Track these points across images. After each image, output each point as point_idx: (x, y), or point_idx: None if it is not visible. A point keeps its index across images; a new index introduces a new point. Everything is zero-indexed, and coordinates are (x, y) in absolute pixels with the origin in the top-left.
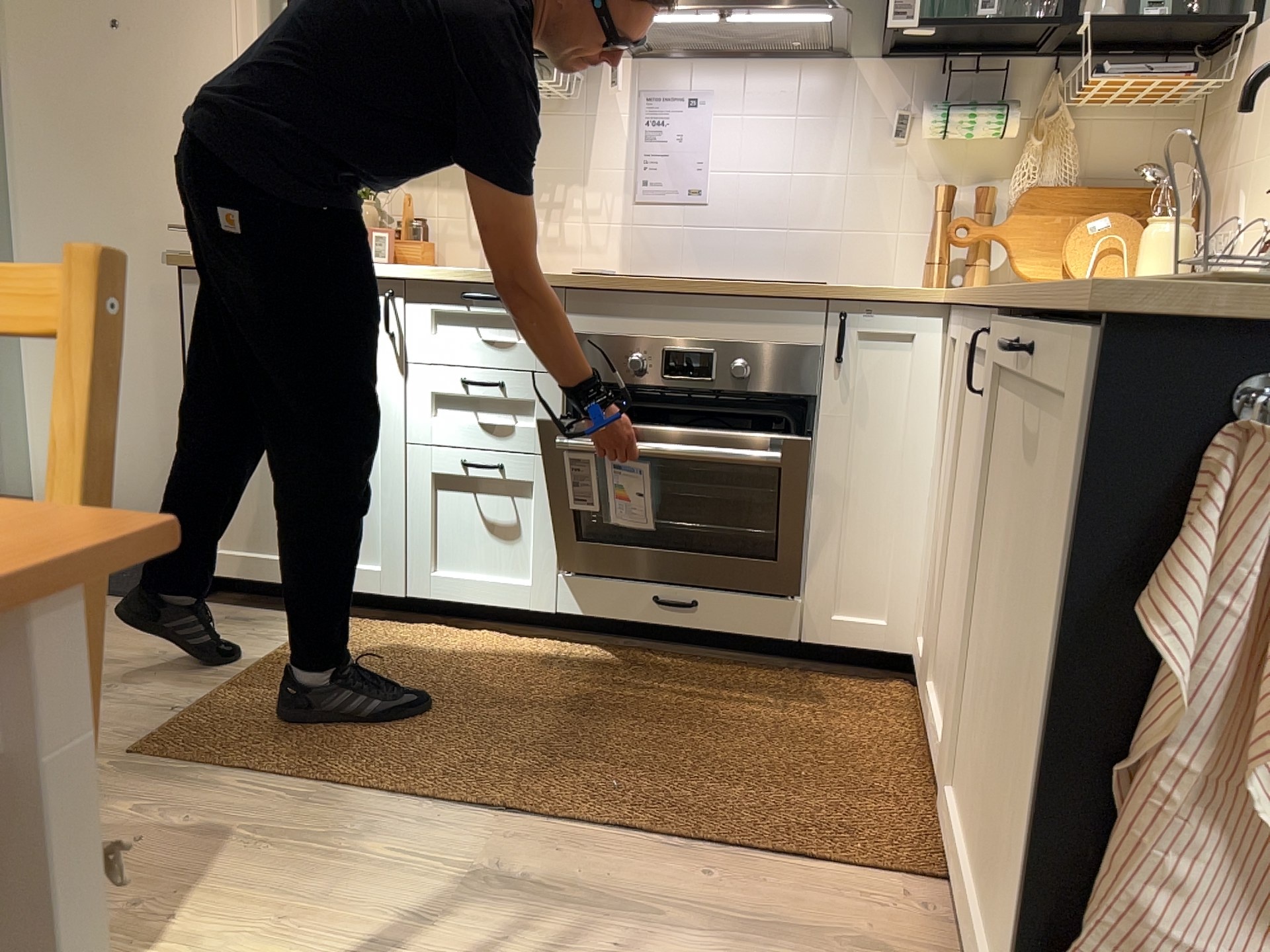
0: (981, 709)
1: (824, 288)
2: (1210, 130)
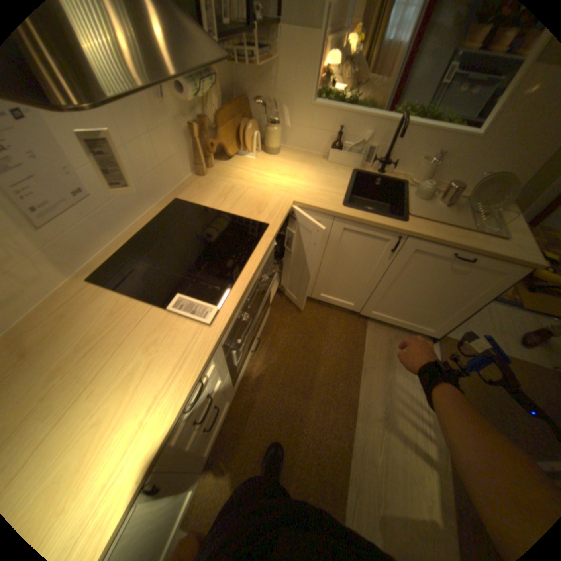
0: (393, 300)
1: (277, 228)
2: (246, 63)
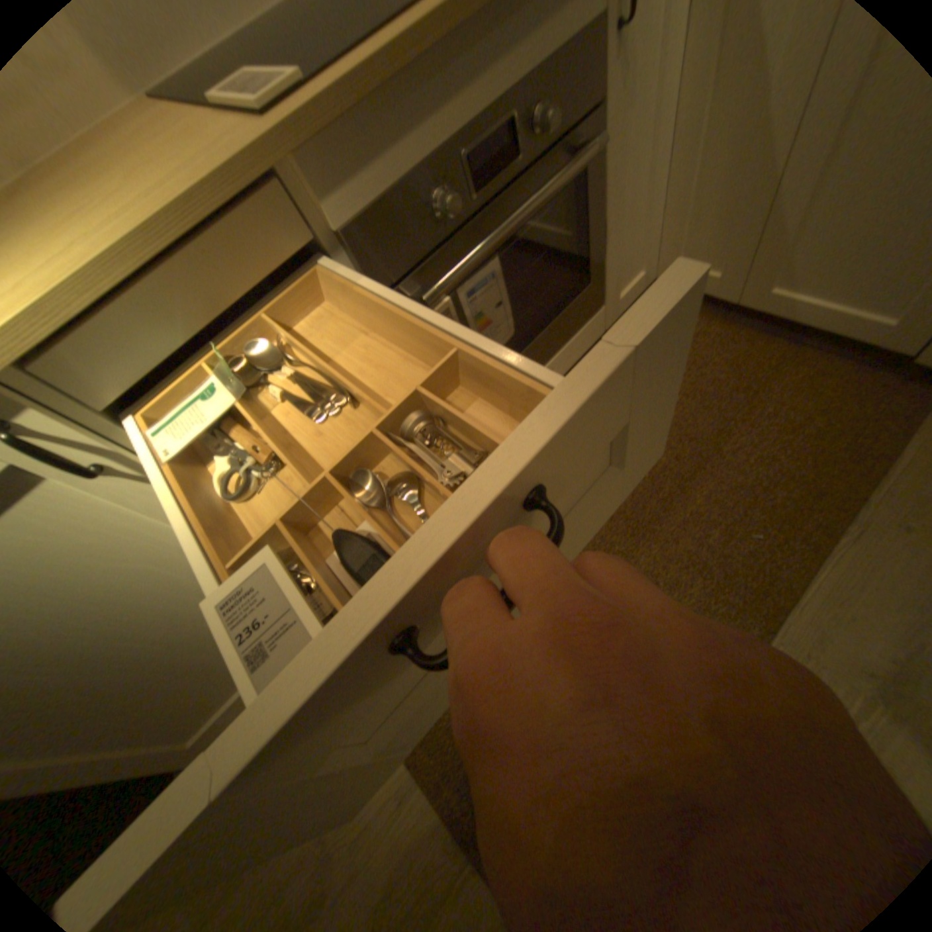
0: None
1: None
2: None
